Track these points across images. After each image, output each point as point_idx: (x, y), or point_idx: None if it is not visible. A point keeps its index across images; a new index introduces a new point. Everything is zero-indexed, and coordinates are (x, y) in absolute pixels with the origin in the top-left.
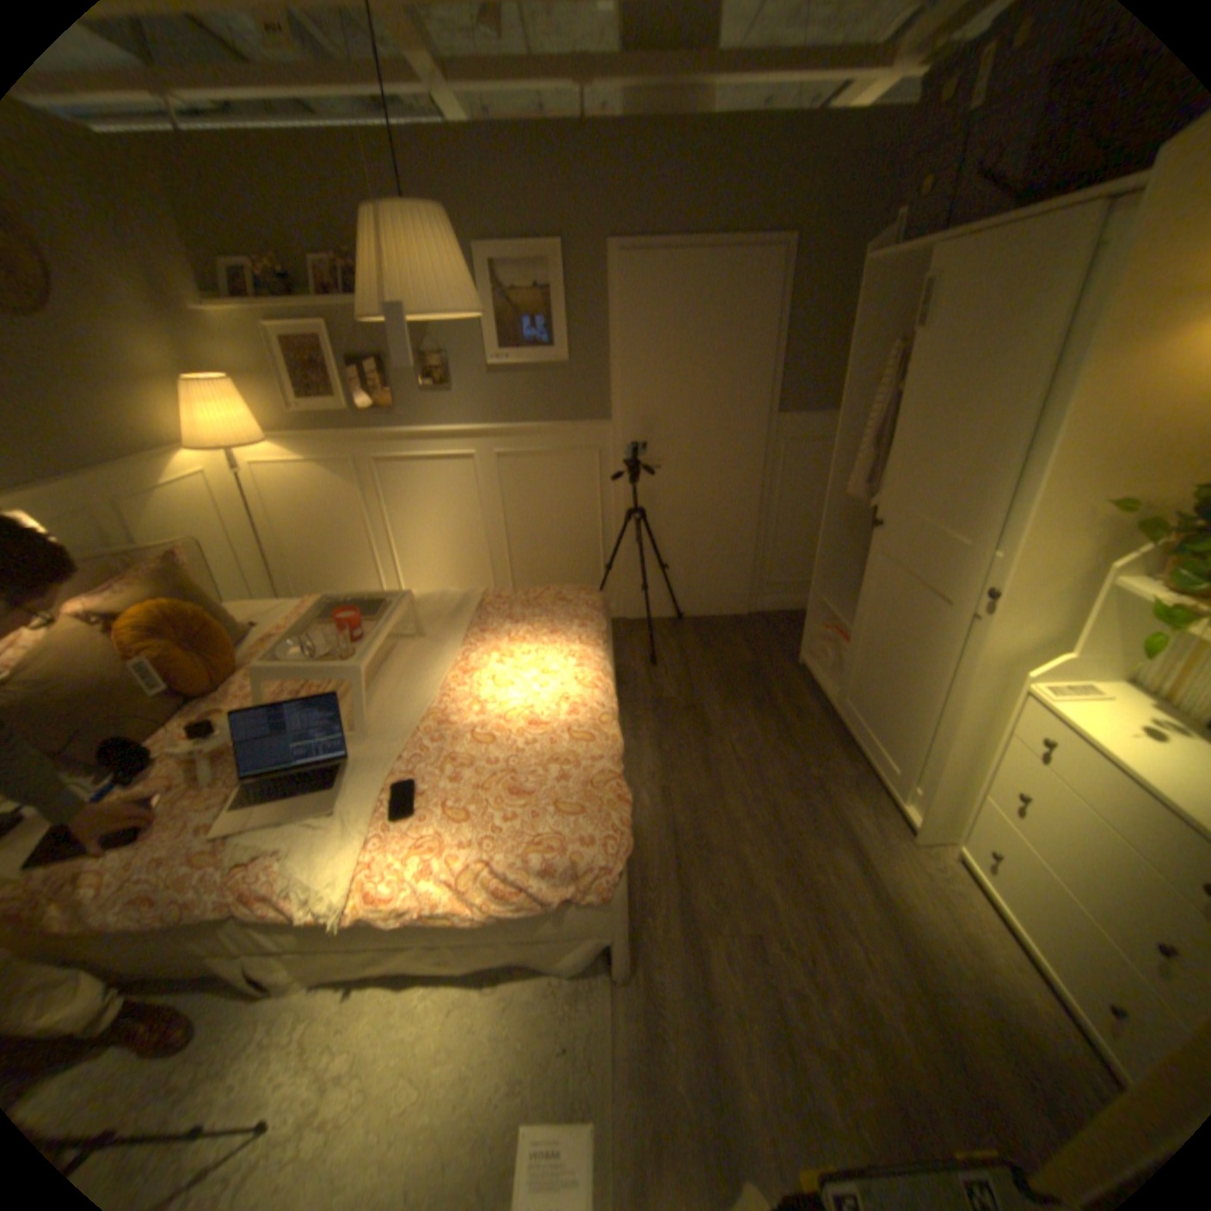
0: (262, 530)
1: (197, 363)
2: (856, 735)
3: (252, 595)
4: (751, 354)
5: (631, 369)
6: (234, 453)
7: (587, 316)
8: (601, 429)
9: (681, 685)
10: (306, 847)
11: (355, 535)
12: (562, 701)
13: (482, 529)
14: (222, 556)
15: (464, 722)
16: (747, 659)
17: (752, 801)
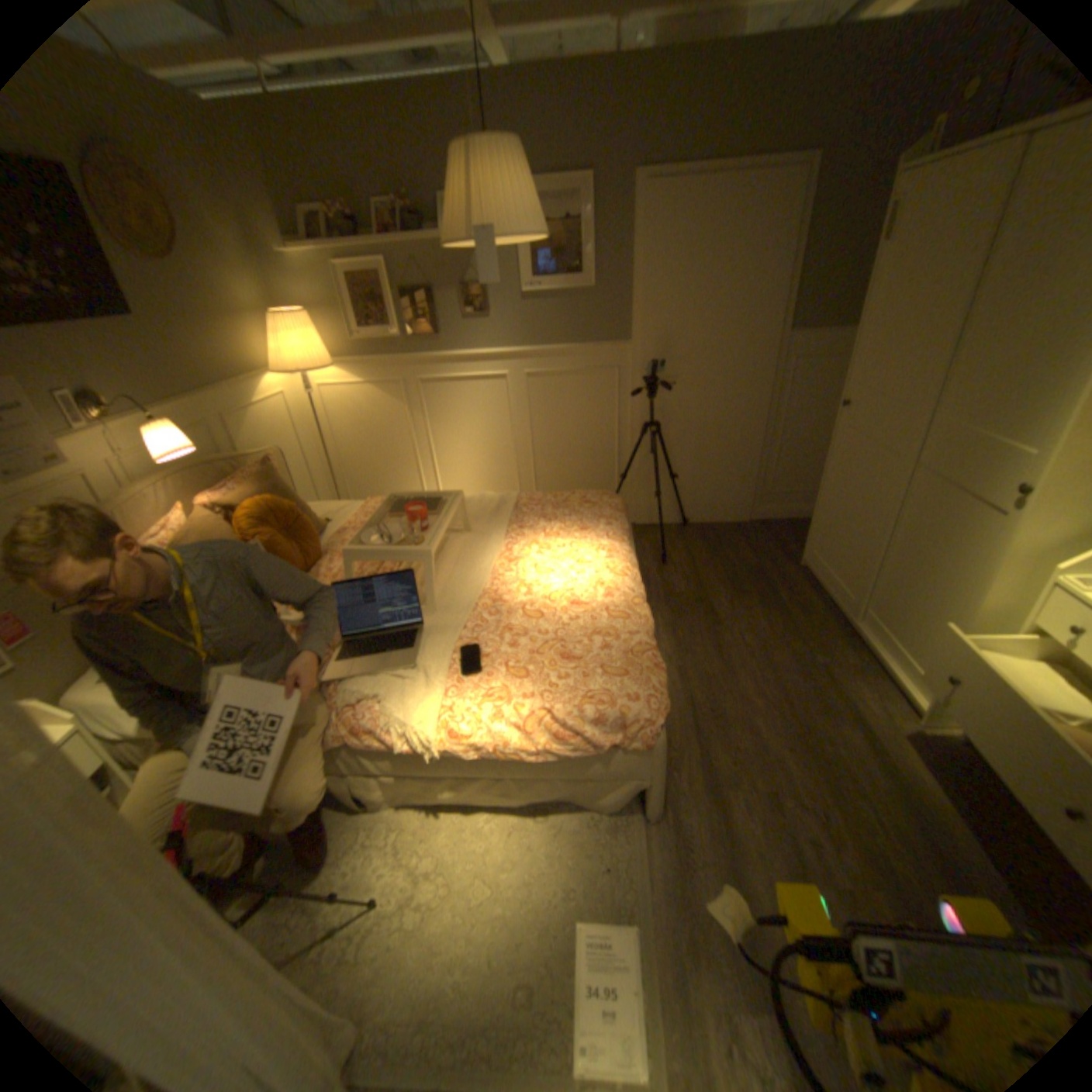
0: (326, 443)
1: (277, 298)
2: (860, 628)
3: (319, 498)
4: (767, 273)
5: (652, 291)
6: (306, 376)
7: (613, 243)
8: (621, 349)
9: (690, 581)
10: (399, 691)
11: (402, 447)
12: (597, 586)
13: (511, 442)
14: (297, 464)
15: (514, 600)
16: (751, 560)
17: (762, 681)
